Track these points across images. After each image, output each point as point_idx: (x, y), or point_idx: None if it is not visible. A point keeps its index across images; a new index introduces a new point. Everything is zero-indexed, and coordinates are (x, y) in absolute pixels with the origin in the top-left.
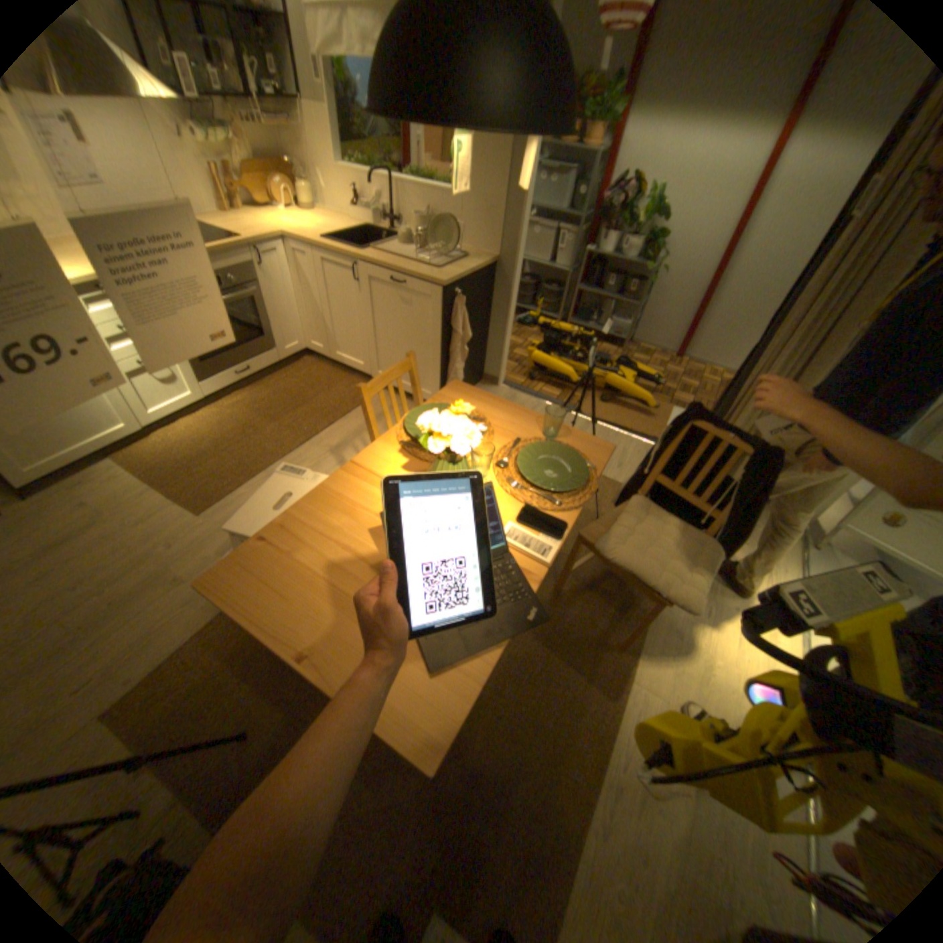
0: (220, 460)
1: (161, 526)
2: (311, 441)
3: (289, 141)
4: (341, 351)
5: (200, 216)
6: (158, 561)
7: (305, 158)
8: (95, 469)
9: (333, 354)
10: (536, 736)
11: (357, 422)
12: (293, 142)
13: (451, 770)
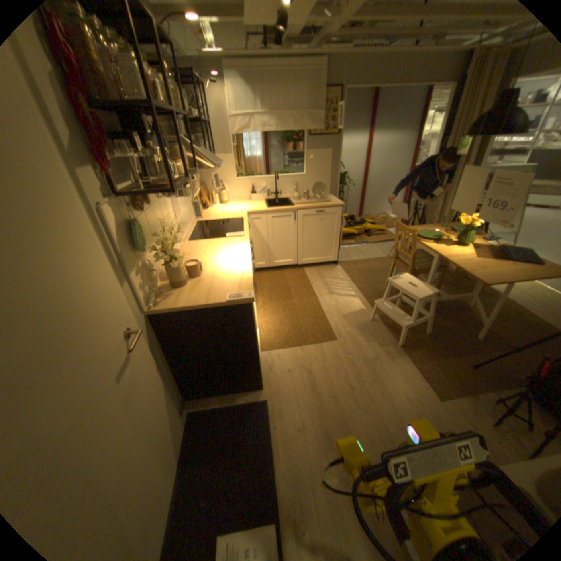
0: (304, 321)
1: (335, 351)
2: (318, 295)
3: (204, 175)
4: (277, 260)
5: (197, 219)
6: (358, 360)
7: (215, 180)
8: (264, 359)
9: (271, 264)
10: (508, 313)
11: (319, 282)
12: (207, 174)
13: (513, 332)
